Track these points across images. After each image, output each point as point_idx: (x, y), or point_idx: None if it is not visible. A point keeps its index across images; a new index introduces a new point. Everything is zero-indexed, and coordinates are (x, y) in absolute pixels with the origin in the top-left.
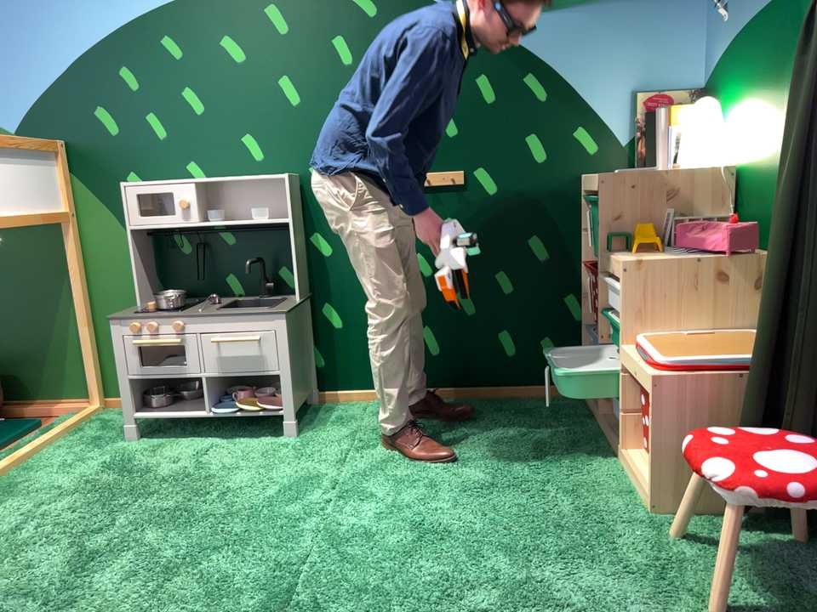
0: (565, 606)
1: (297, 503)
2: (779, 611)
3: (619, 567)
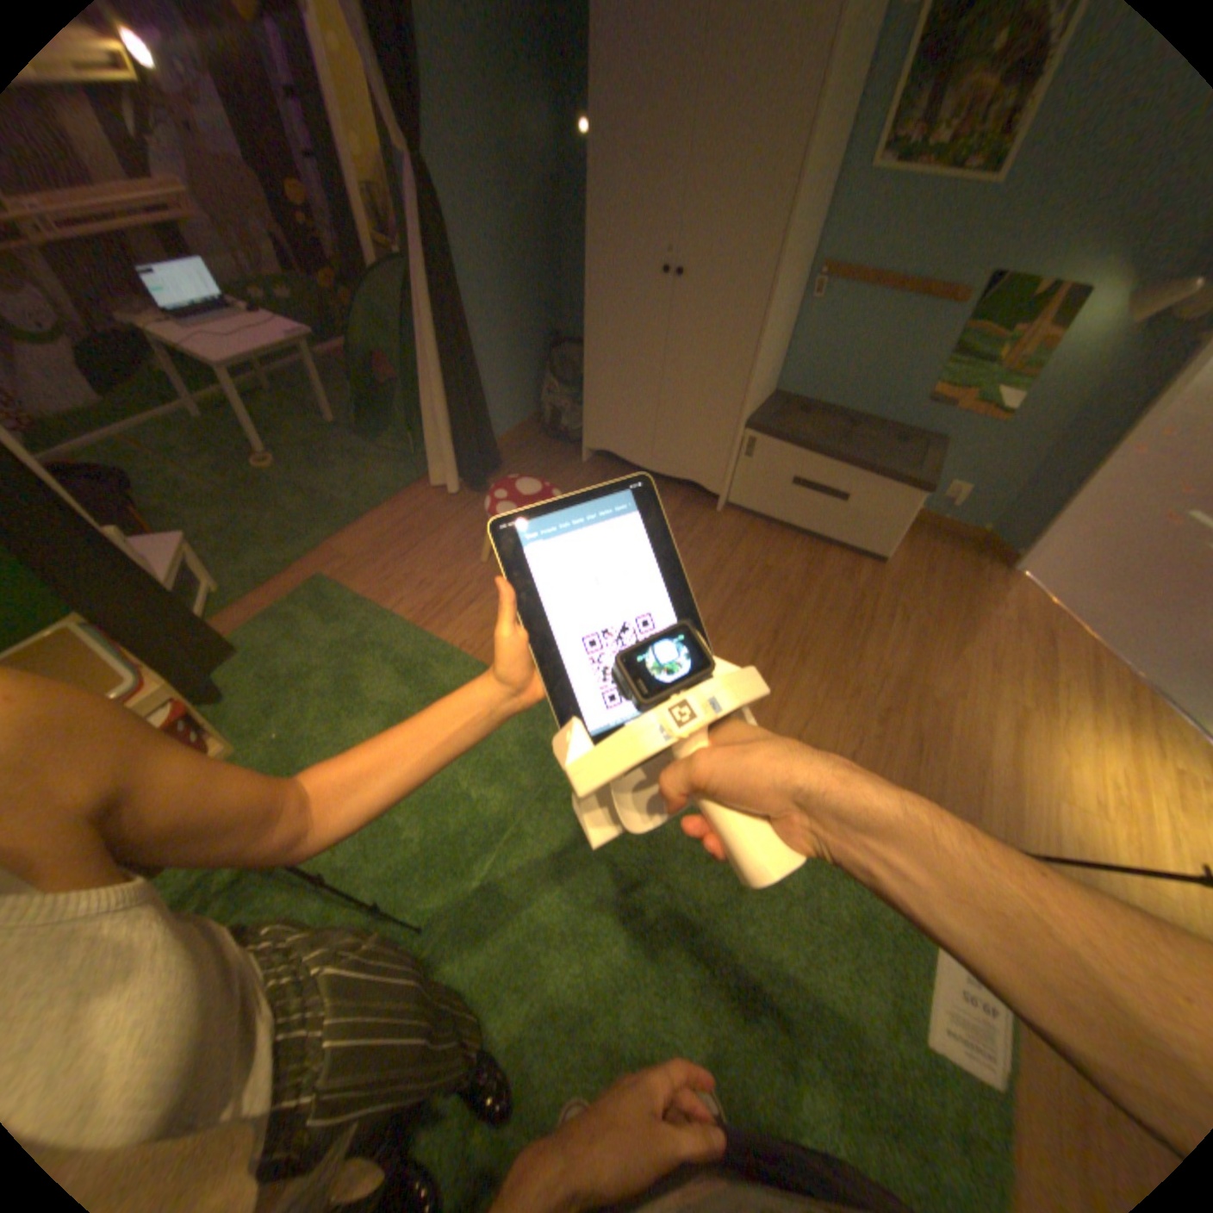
0: (388, 709)
1: (456, 975)
2: (306, 652)
3: (324, 719)
